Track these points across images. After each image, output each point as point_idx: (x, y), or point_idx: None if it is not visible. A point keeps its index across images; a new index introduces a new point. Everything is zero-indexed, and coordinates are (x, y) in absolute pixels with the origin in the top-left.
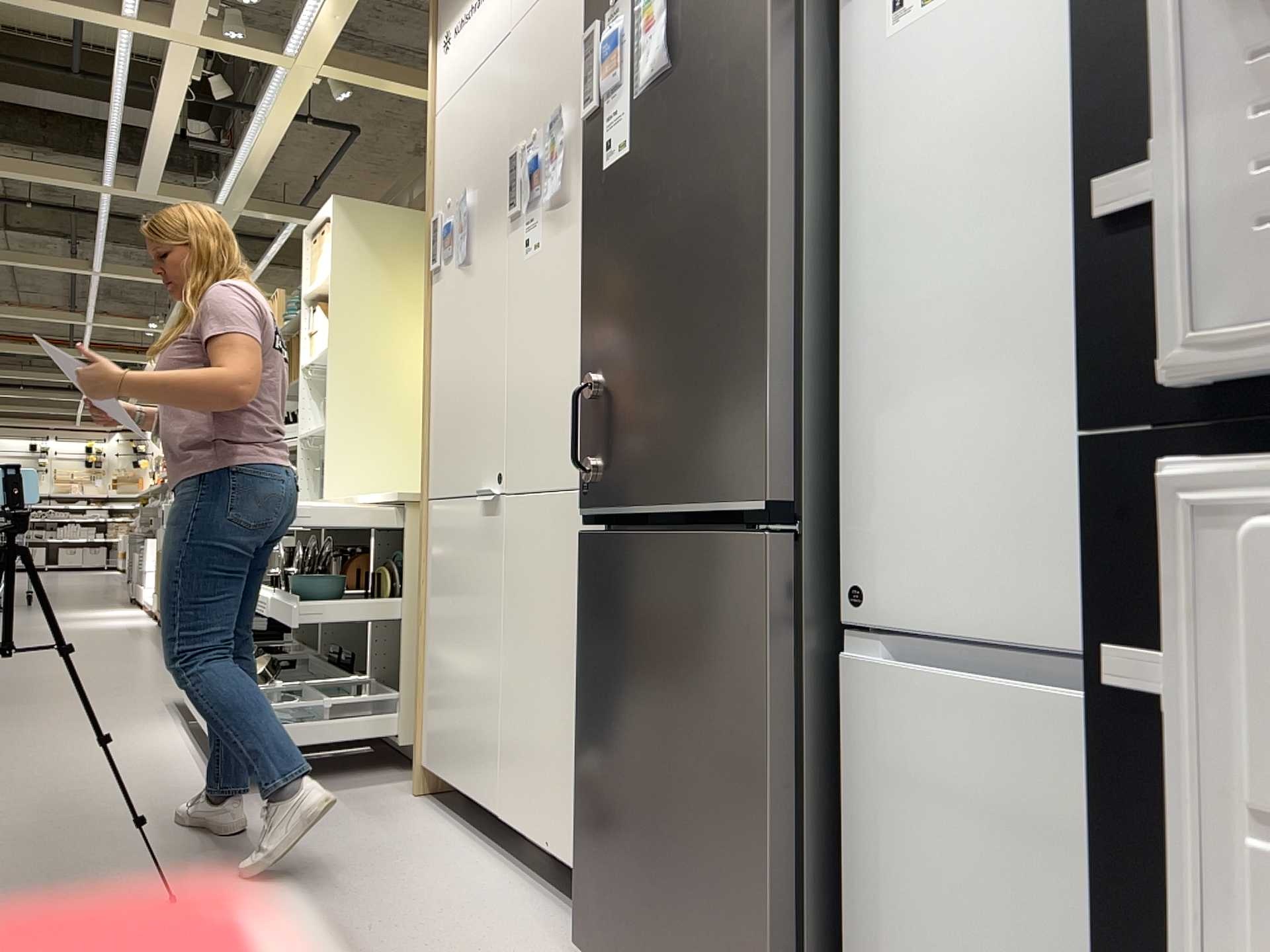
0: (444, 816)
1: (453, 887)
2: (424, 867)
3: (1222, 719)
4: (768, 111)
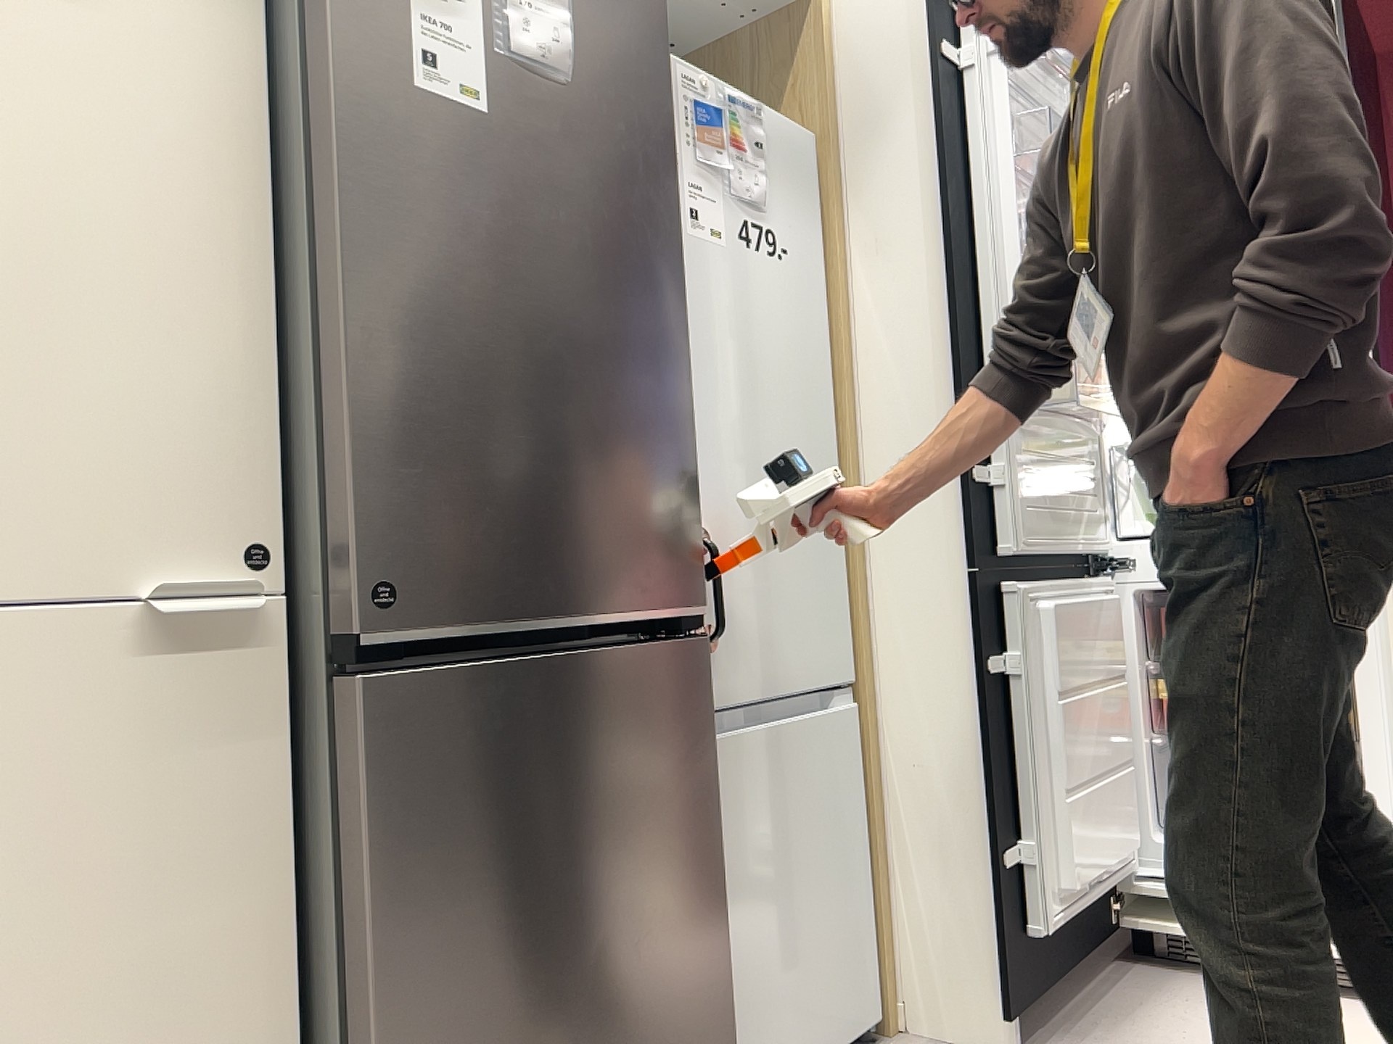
0: None
1: None
2: None
3: (1028, 664)
4: (679, 239)
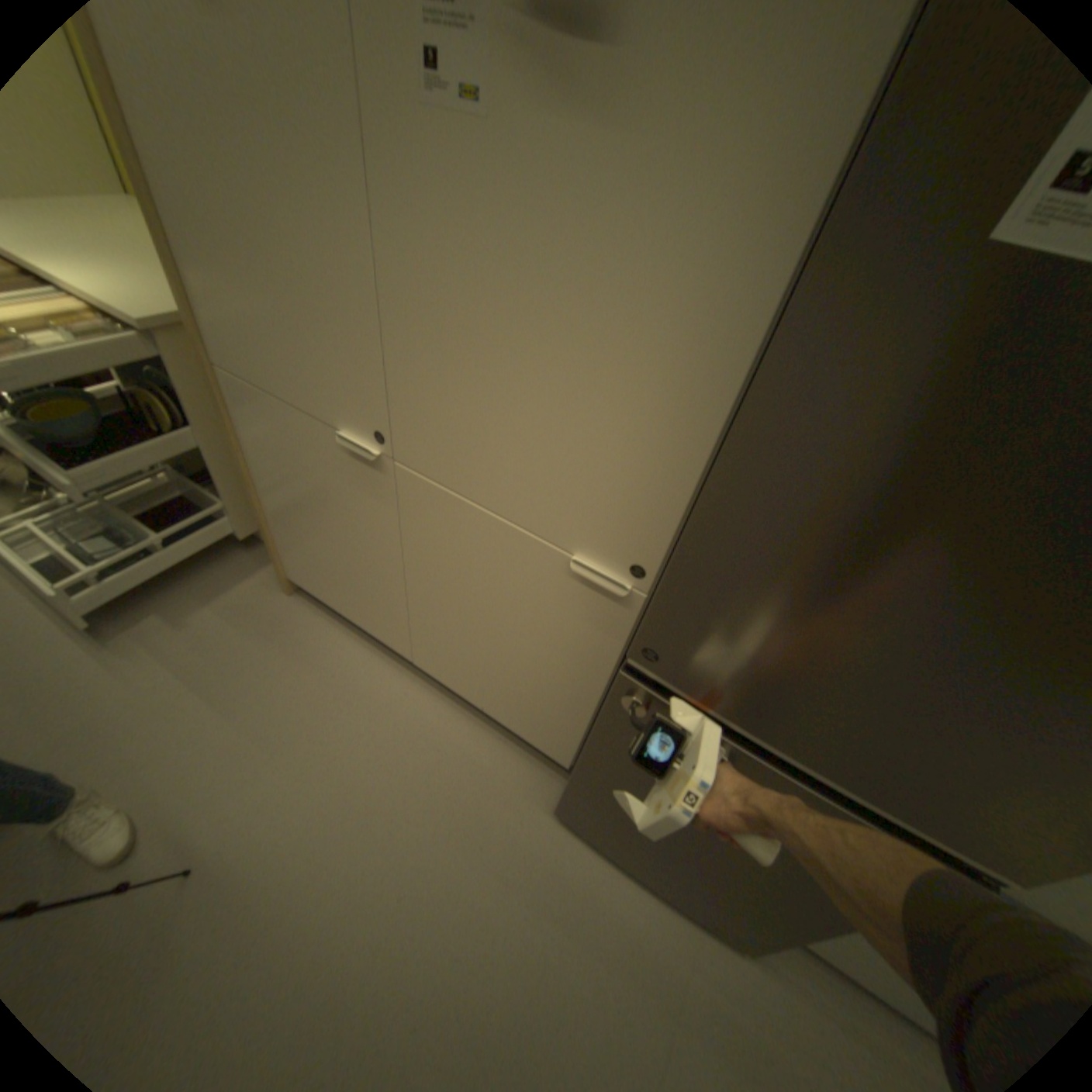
0: (333, 622)
1: (409, 735)
2: (368, 712)
3: None
4: None
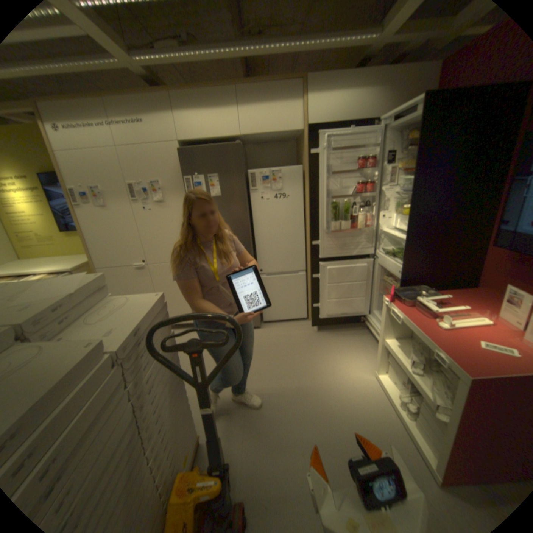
0: None
1: None
2: None
3: (321, 277)
4: (247, 211)
